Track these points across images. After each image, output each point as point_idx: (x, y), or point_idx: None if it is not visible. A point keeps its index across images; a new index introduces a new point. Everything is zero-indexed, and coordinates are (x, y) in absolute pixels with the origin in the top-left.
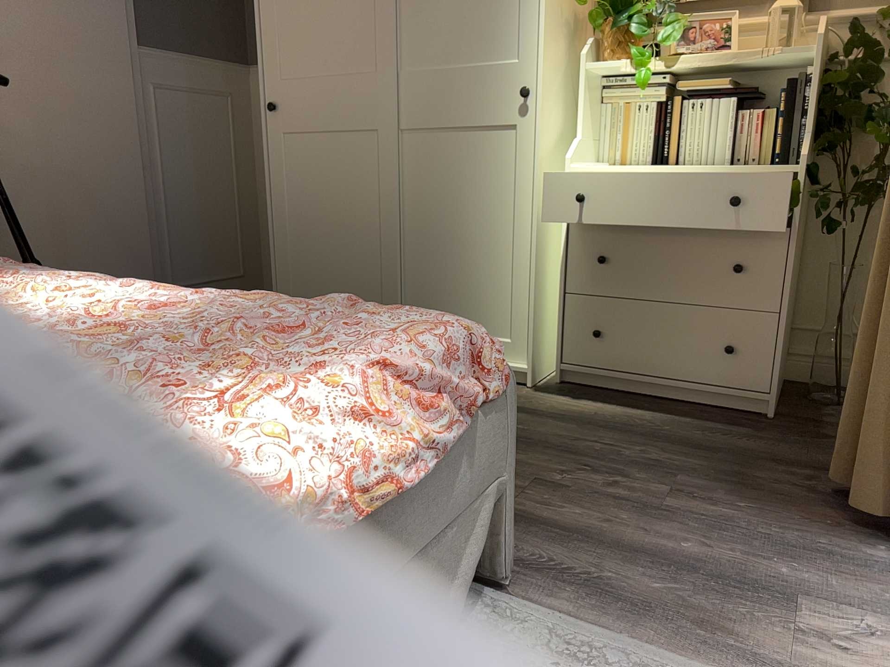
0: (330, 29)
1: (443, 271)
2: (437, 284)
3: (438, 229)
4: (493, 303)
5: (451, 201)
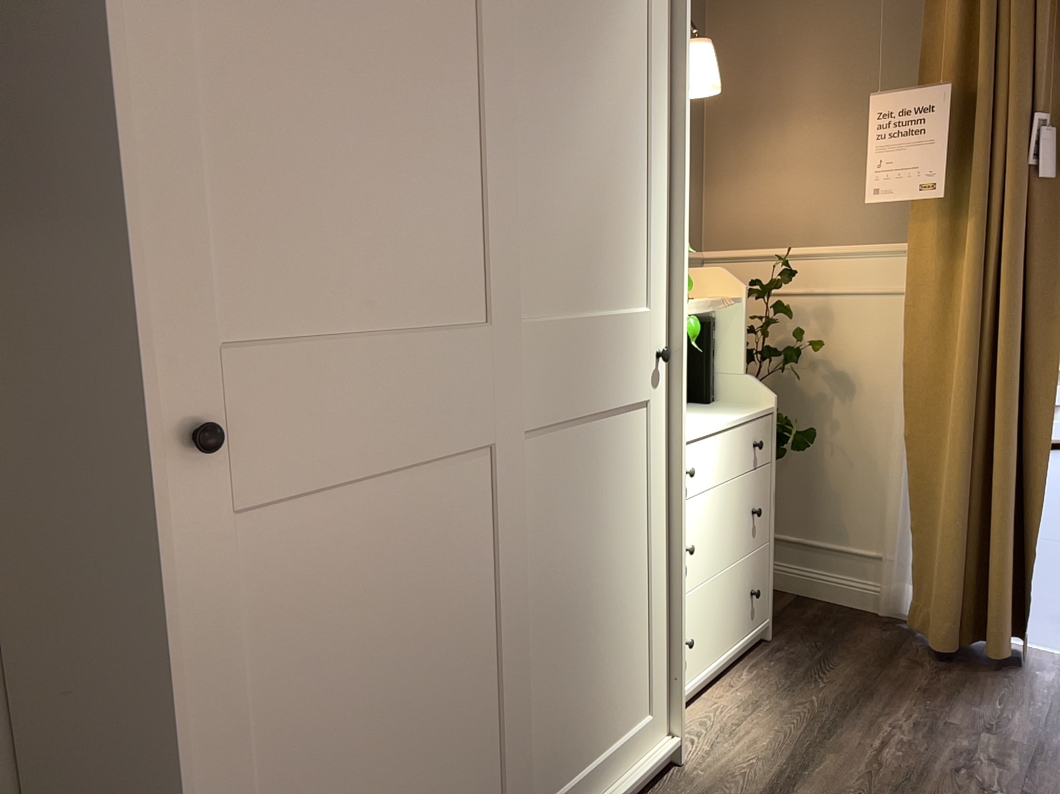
0: (382, 210)
1: (576, 668)
2: (568, 697)
3: (568, 598)
4: (631, 677)
5: (584, 541)
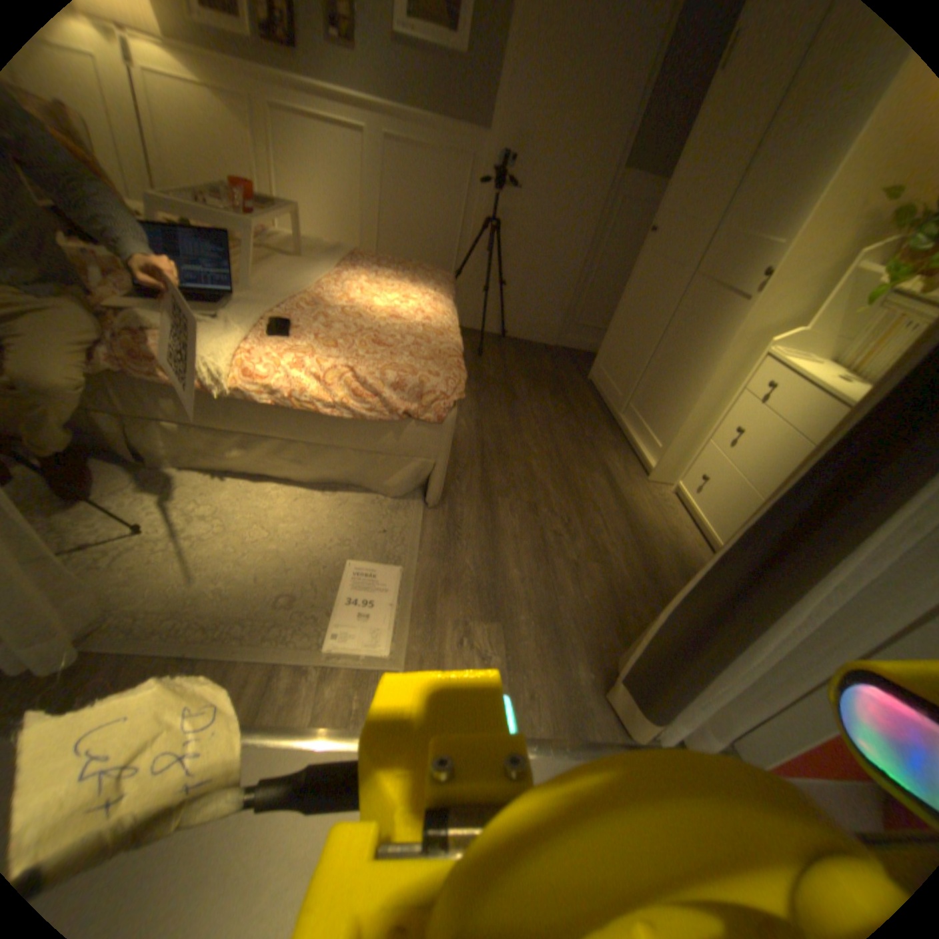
0: (707, 176)
1: (663, 380)
2: (656, 387)
3: (676, 351)
4: (669, 417)
5: (692, 336)
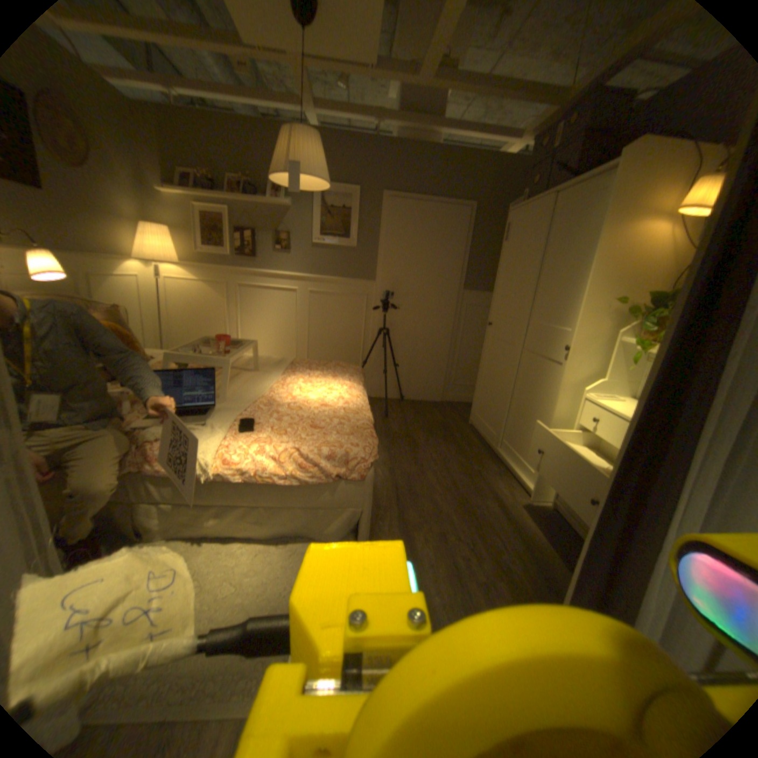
0: (514, 294)
1: (521, 422)
2: (518, 426)
3: (525, 400)
4: (533, 448)
5: (532, 390)
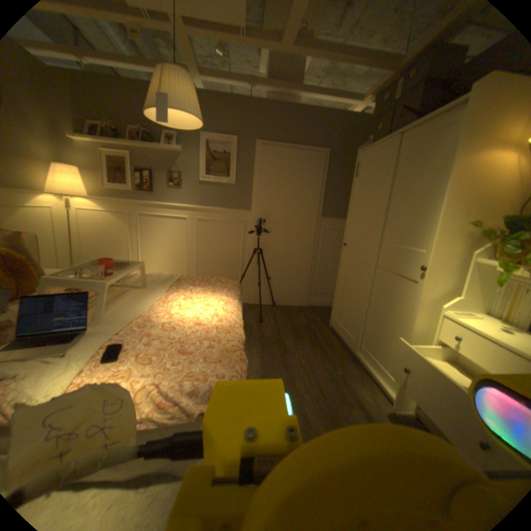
0: (365, 220)
1: (378, 332)
2: (375, 335)
3: (380, 313)
4: (391, 358)
5: (387, 304)
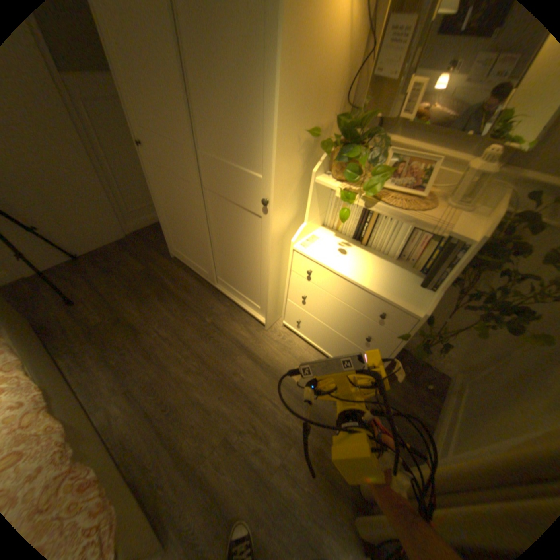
0: (153, 101)
1: (231, 265)
2: (229, 268)
3: (227, 246)
4: (252, 290)
5: (232, 237)
